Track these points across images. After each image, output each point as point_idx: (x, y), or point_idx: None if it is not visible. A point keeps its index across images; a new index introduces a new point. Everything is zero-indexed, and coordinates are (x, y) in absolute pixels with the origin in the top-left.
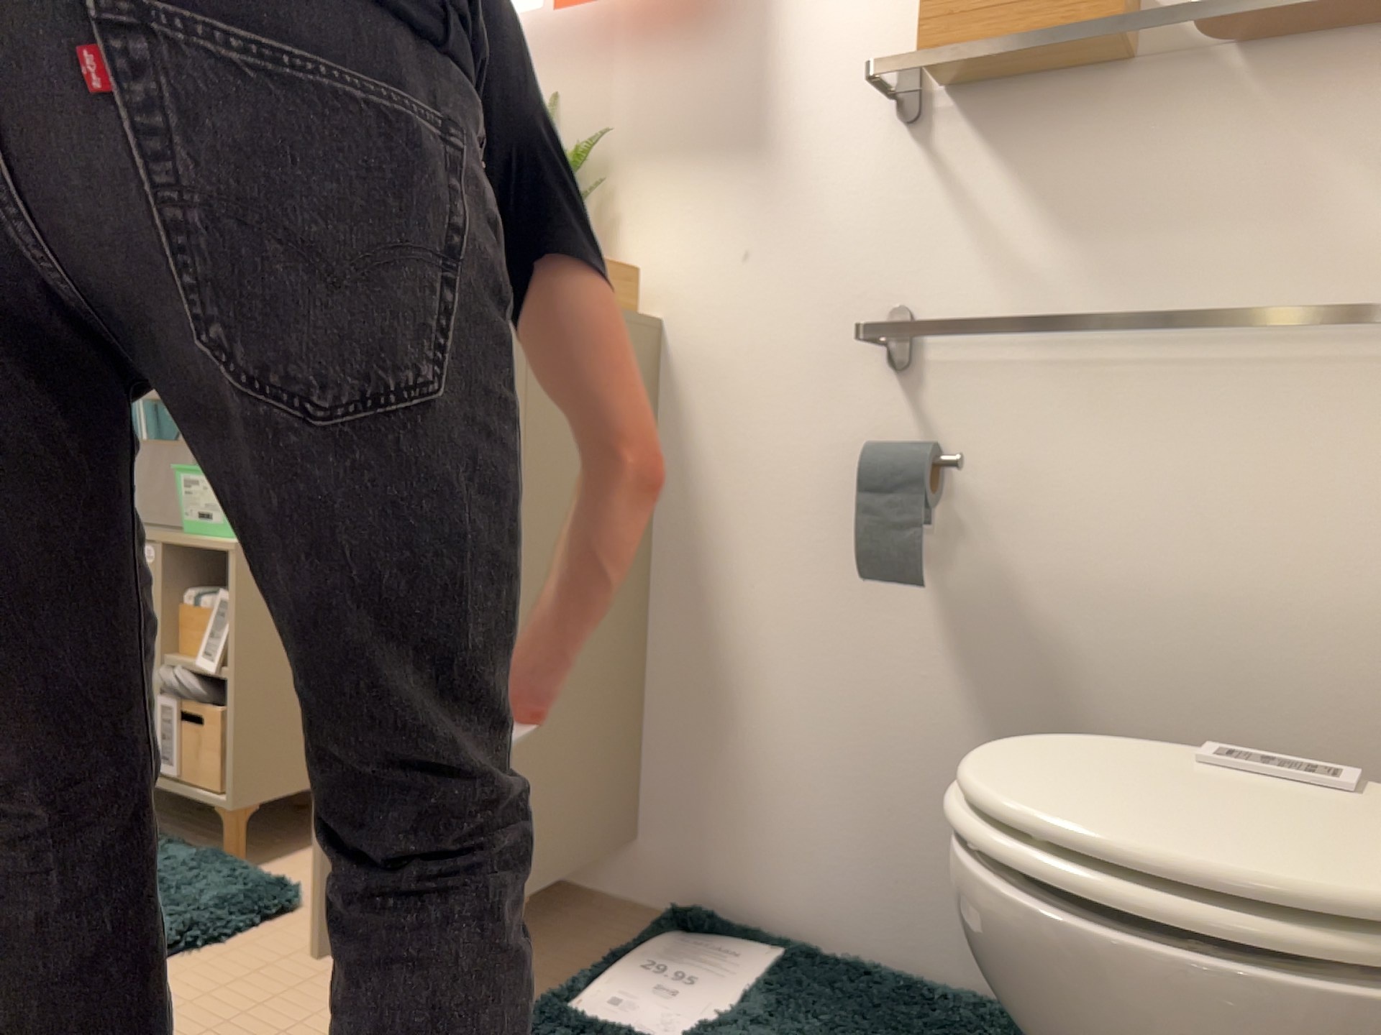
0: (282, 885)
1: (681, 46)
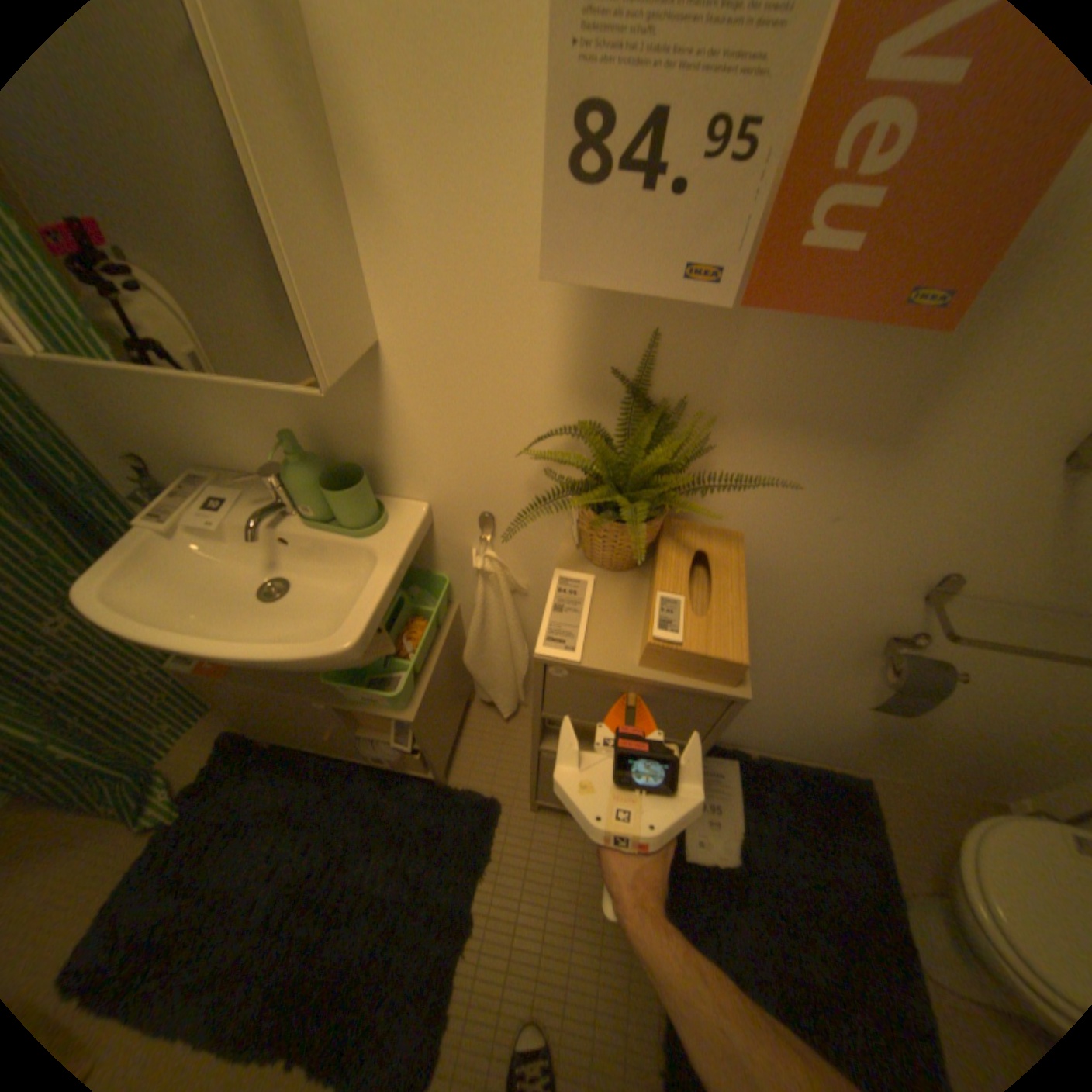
0: (492, 807)
1: (856, 315)
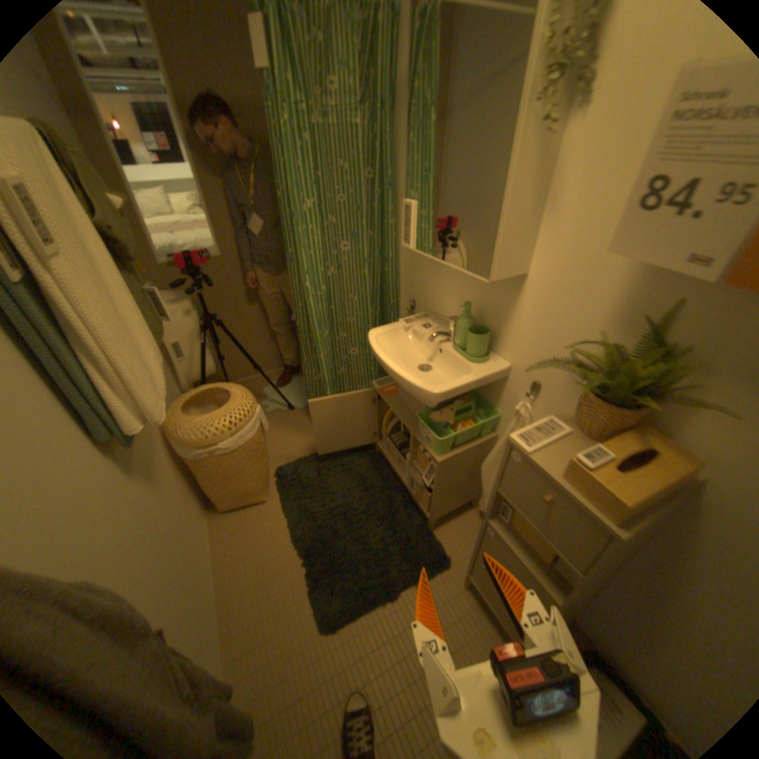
0: (447, 561)
1: None
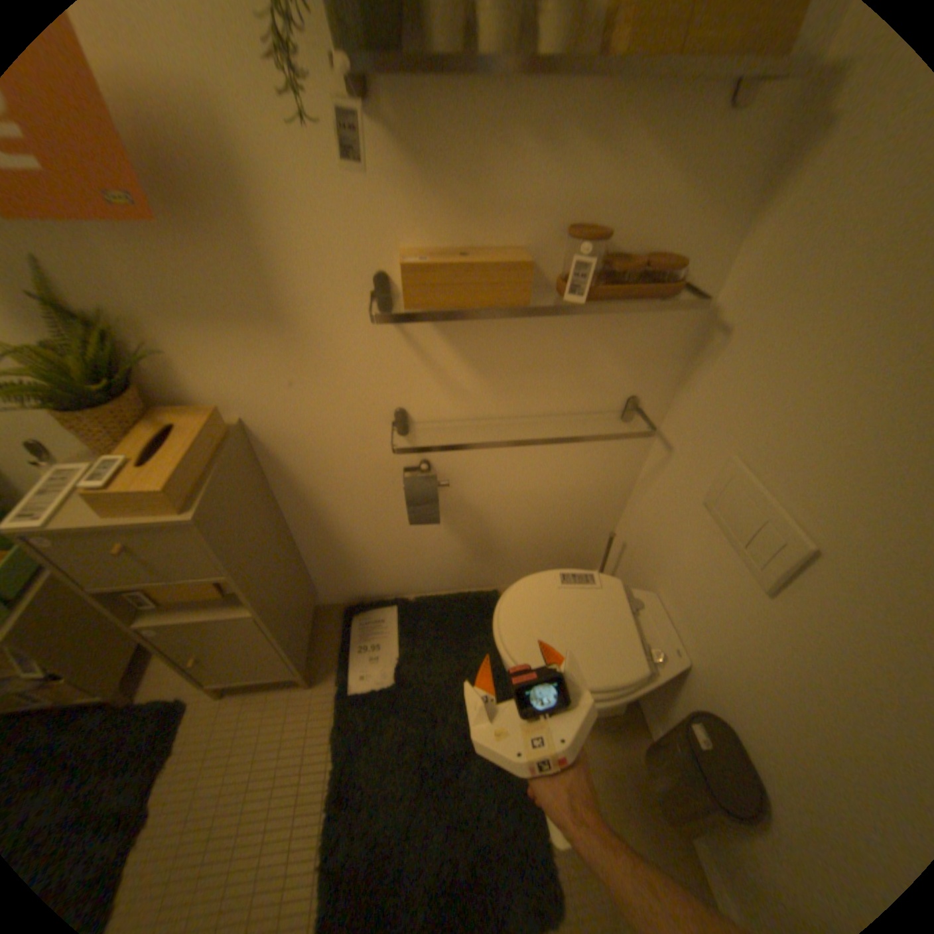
0: (171, 708)
1: (164, 226)
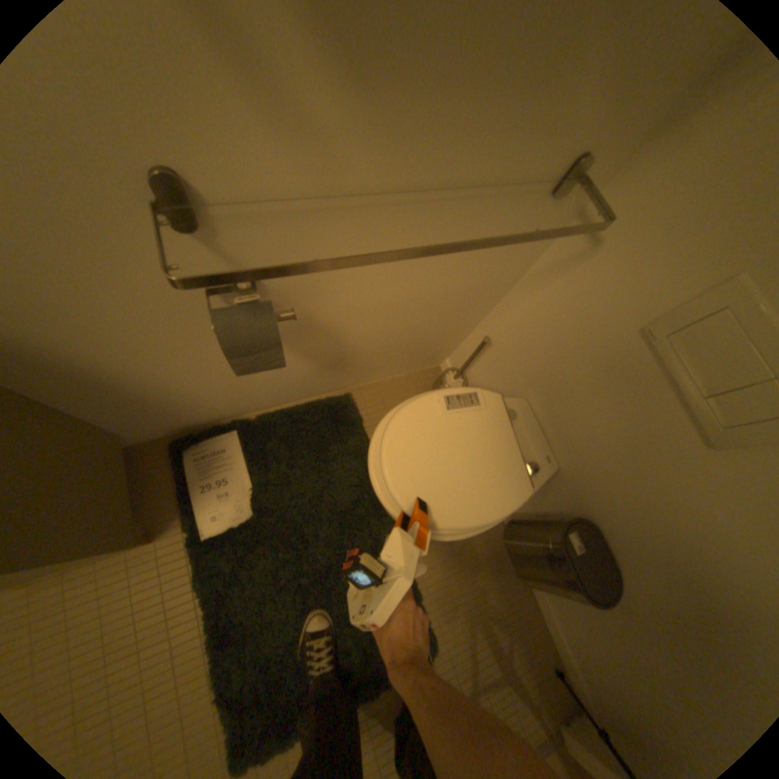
0: None
1: None
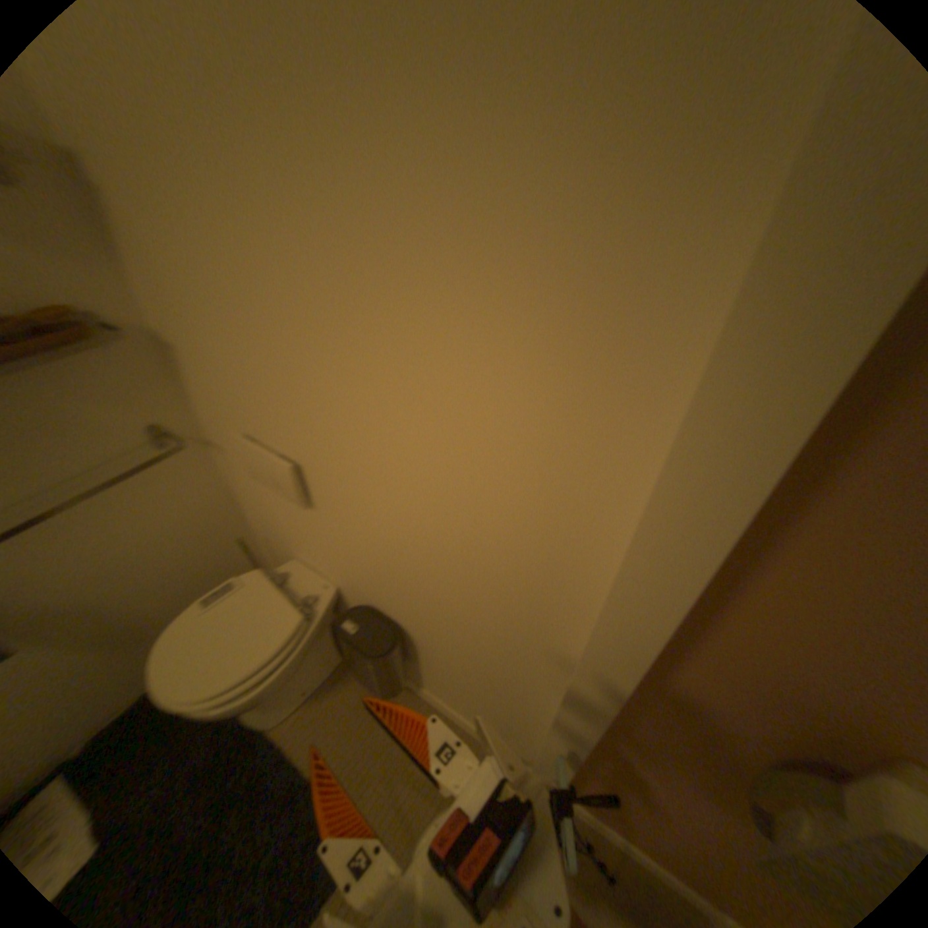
0: None
1: None
